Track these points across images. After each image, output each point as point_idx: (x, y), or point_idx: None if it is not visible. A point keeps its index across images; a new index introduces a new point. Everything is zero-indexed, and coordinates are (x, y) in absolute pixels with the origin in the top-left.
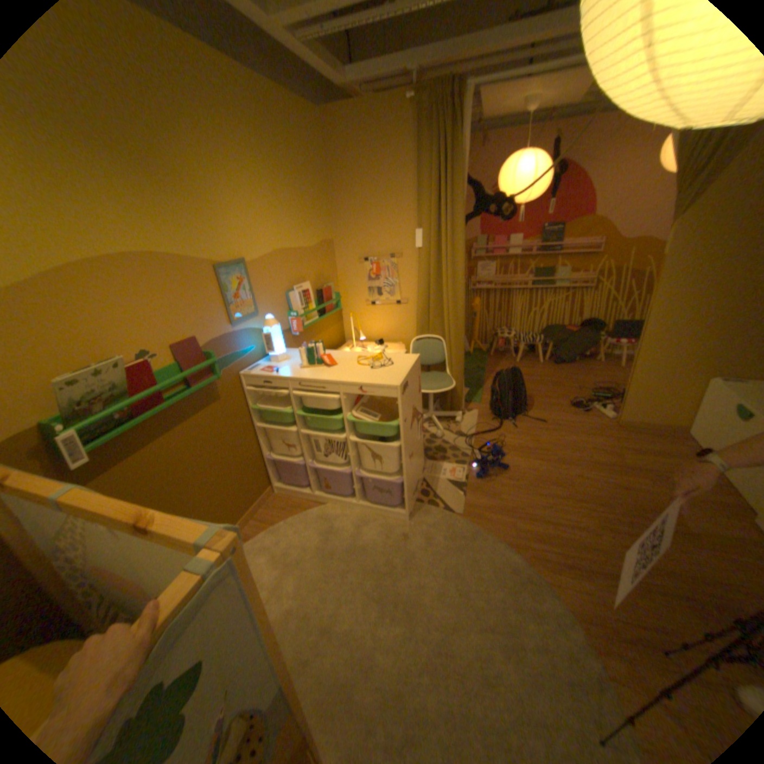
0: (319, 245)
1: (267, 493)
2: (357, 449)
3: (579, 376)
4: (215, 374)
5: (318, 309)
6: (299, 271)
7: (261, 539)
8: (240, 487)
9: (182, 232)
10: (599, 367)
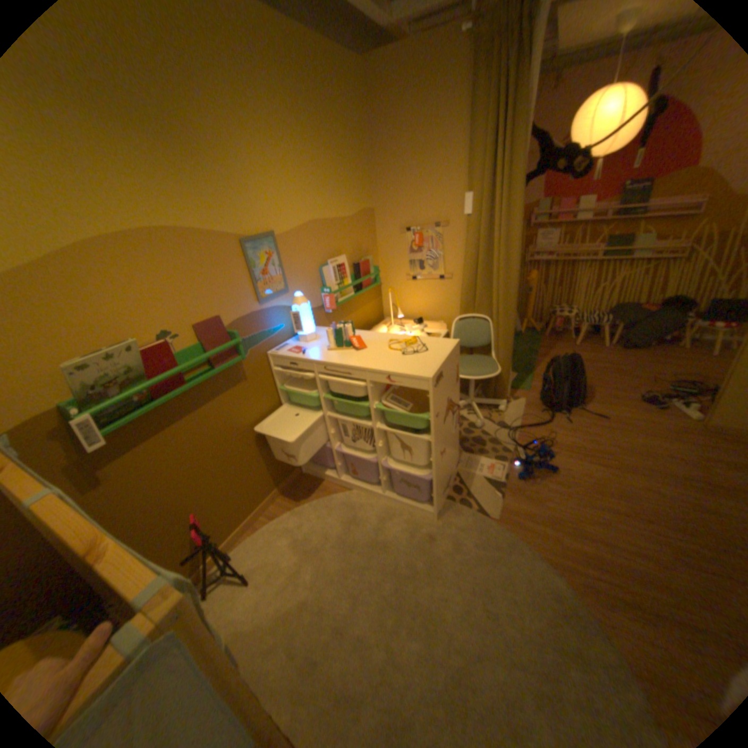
0: (358, 215)
1: (296, 472)
2: (385, 439)
3: (656, 365)
4: (241, 354)
5: (353, 285)
6: (335, 243)
7: (285, 520)
8: (267, 467)
9: (205, 204)
10: (682, 355)
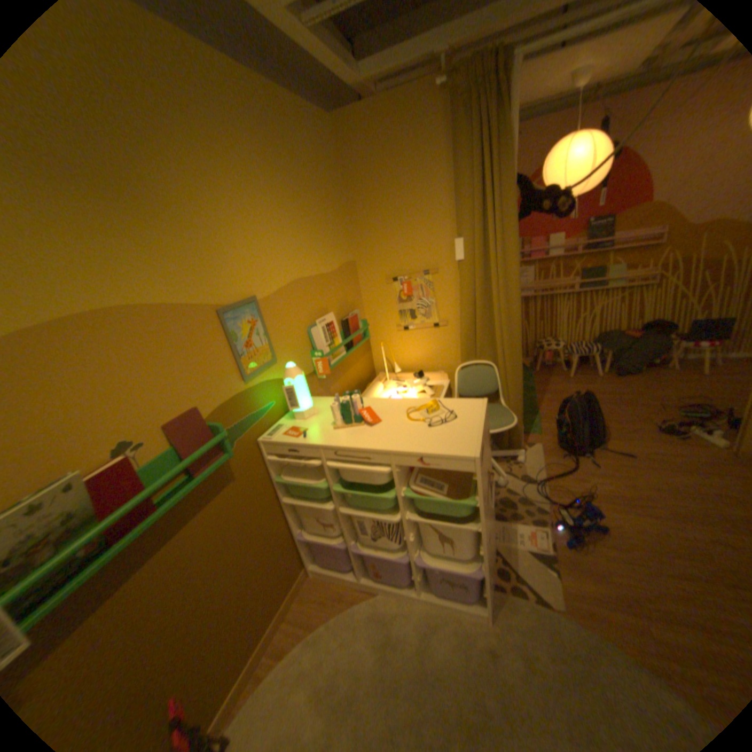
0: (341, 269)
1: (300, 580)
2: (415, 529)
3: (655, 391)
4: (225, 449)
5: (345, 344)
6: (321, 301)
7: (297, 658)
8: (266, 585)
9: (172, 273)
10: (675, 377)
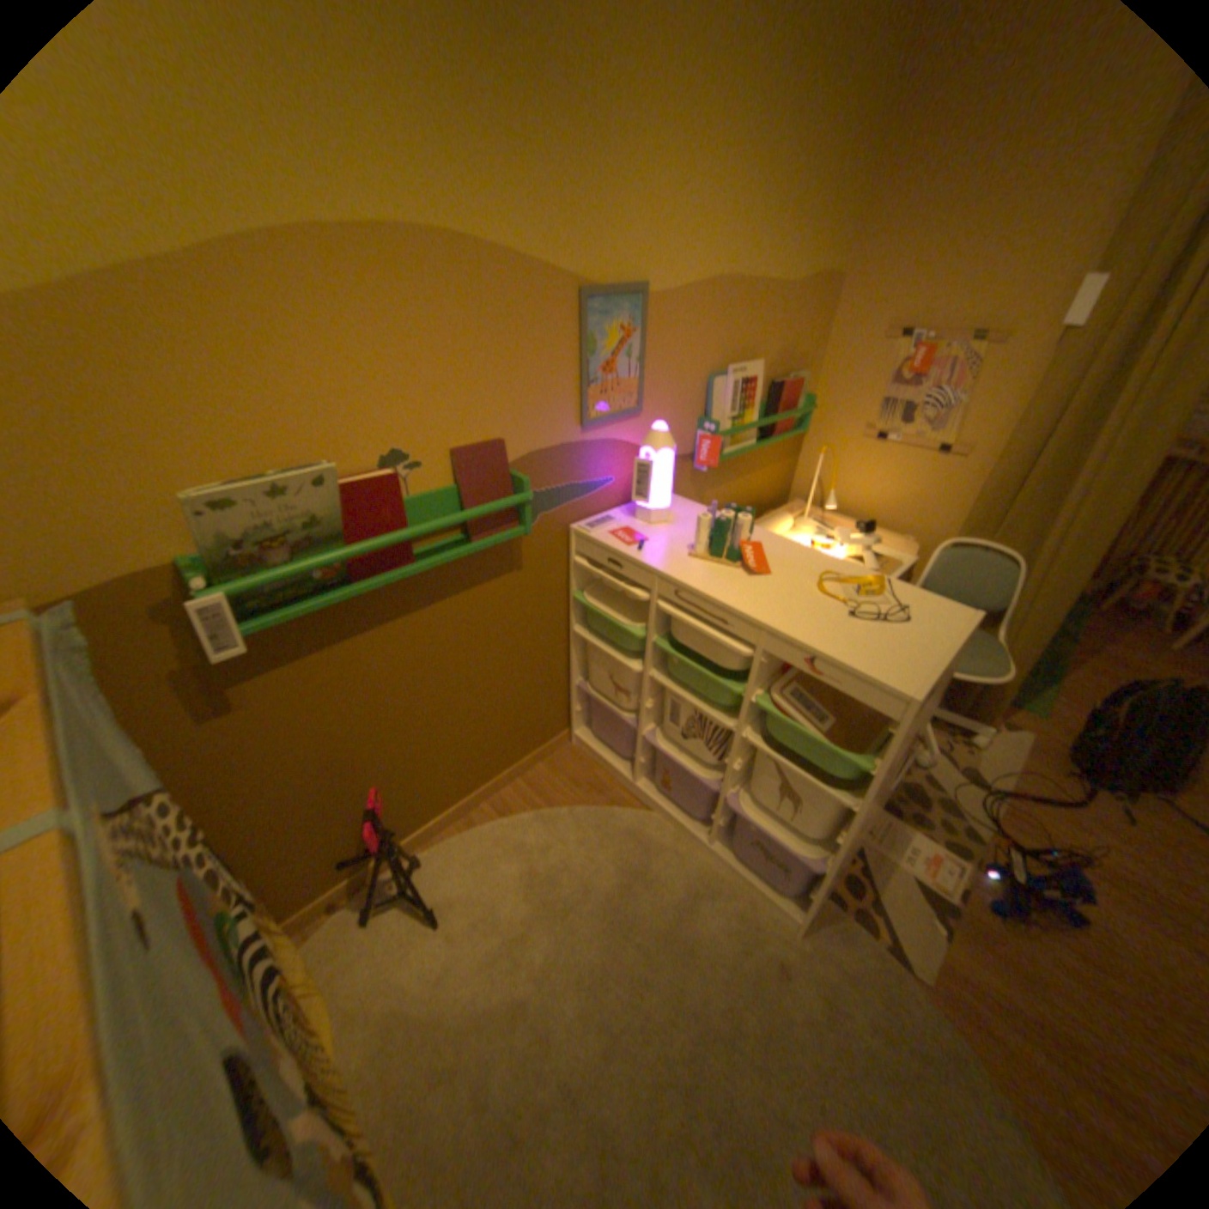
0: (813, 281)
1: (561, 740)
2: (749, 757)
3: None
4: (524, 521)
5: (761, 425)
6: (753, 333)
7: (524, 826)
8: (517, 724)
9: (534, 195)
10: None
